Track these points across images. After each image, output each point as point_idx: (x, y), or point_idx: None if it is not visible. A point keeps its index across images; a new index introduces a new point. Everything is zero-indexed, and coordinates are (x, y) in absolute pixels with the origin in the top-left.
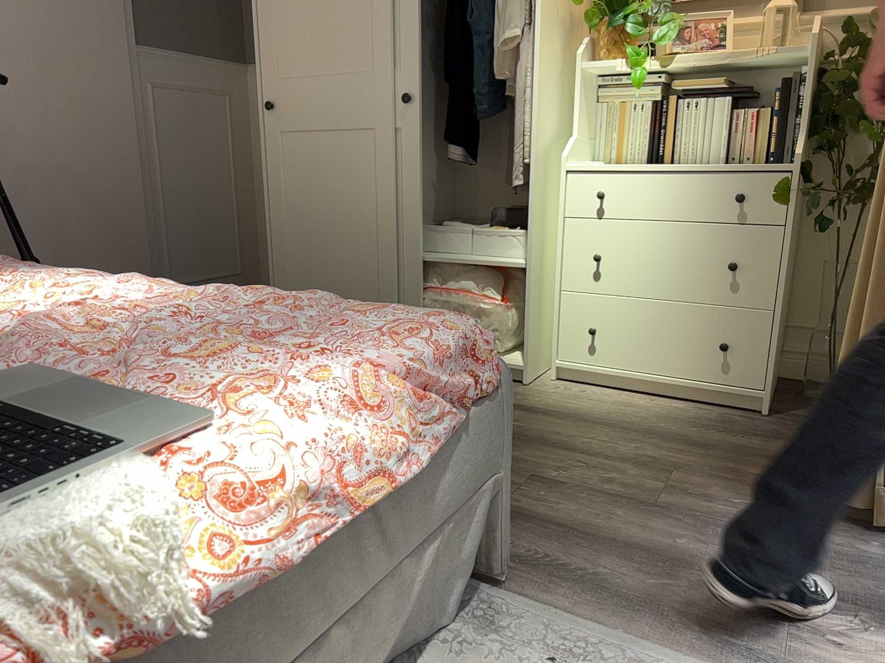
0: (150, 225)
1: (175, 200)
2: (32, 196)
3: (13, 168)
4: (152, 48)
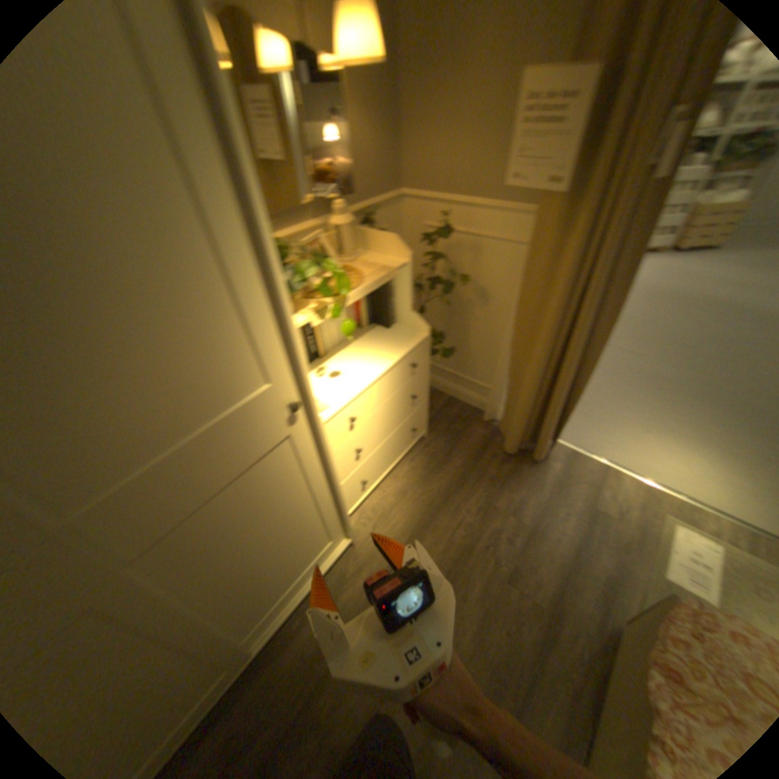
0: None
1: None
2: None
3: None
4: None
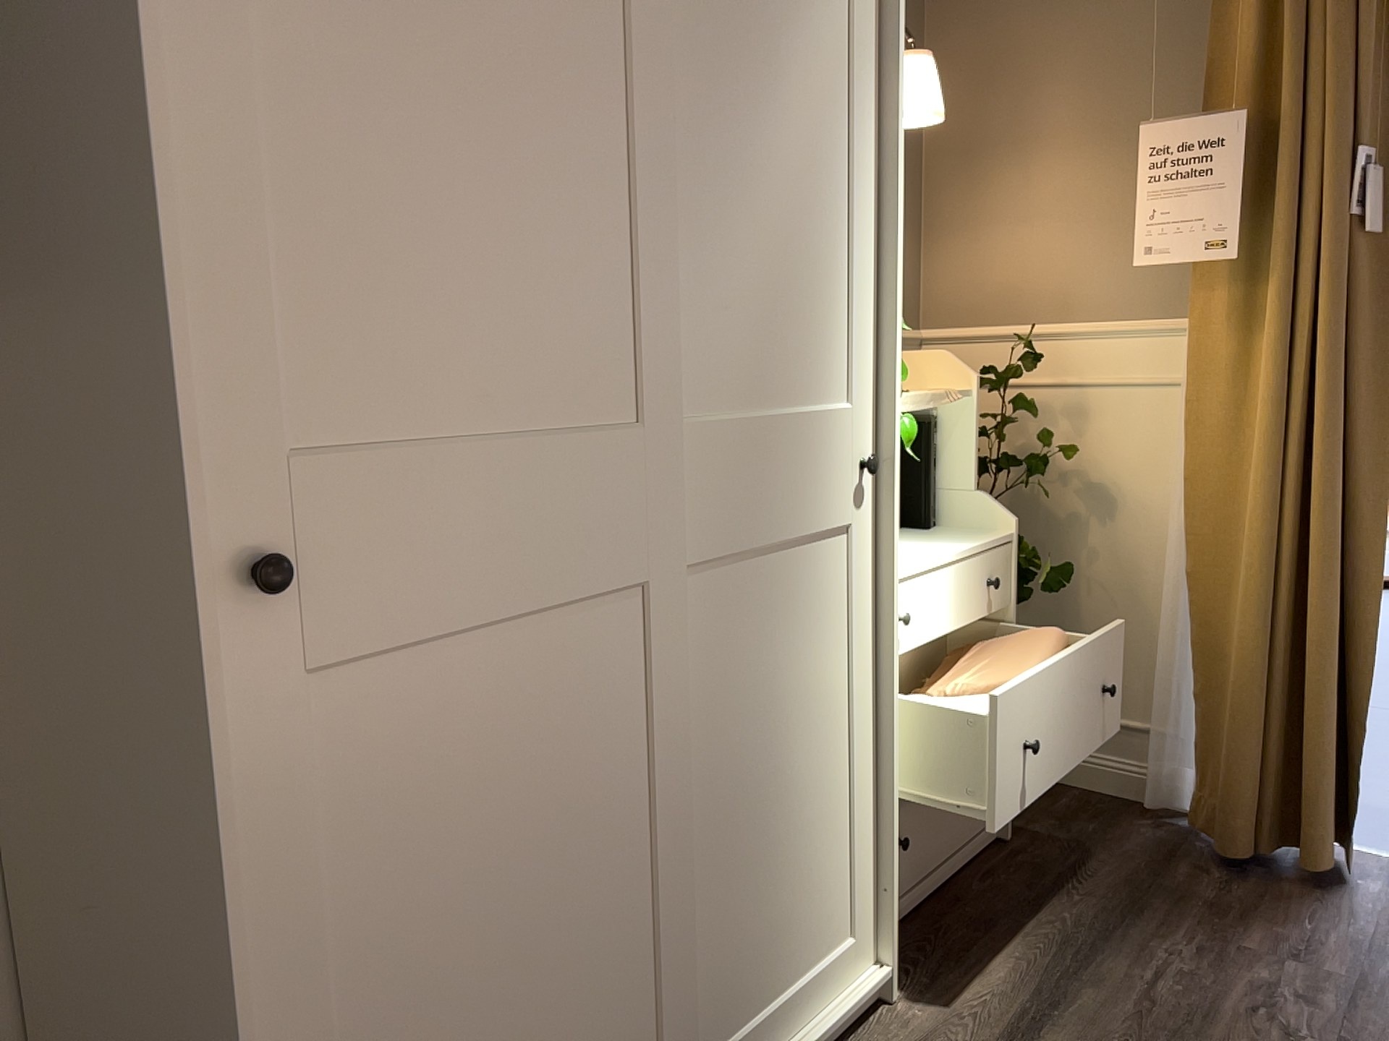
0: None
1: None
2: None
3: None
4: None
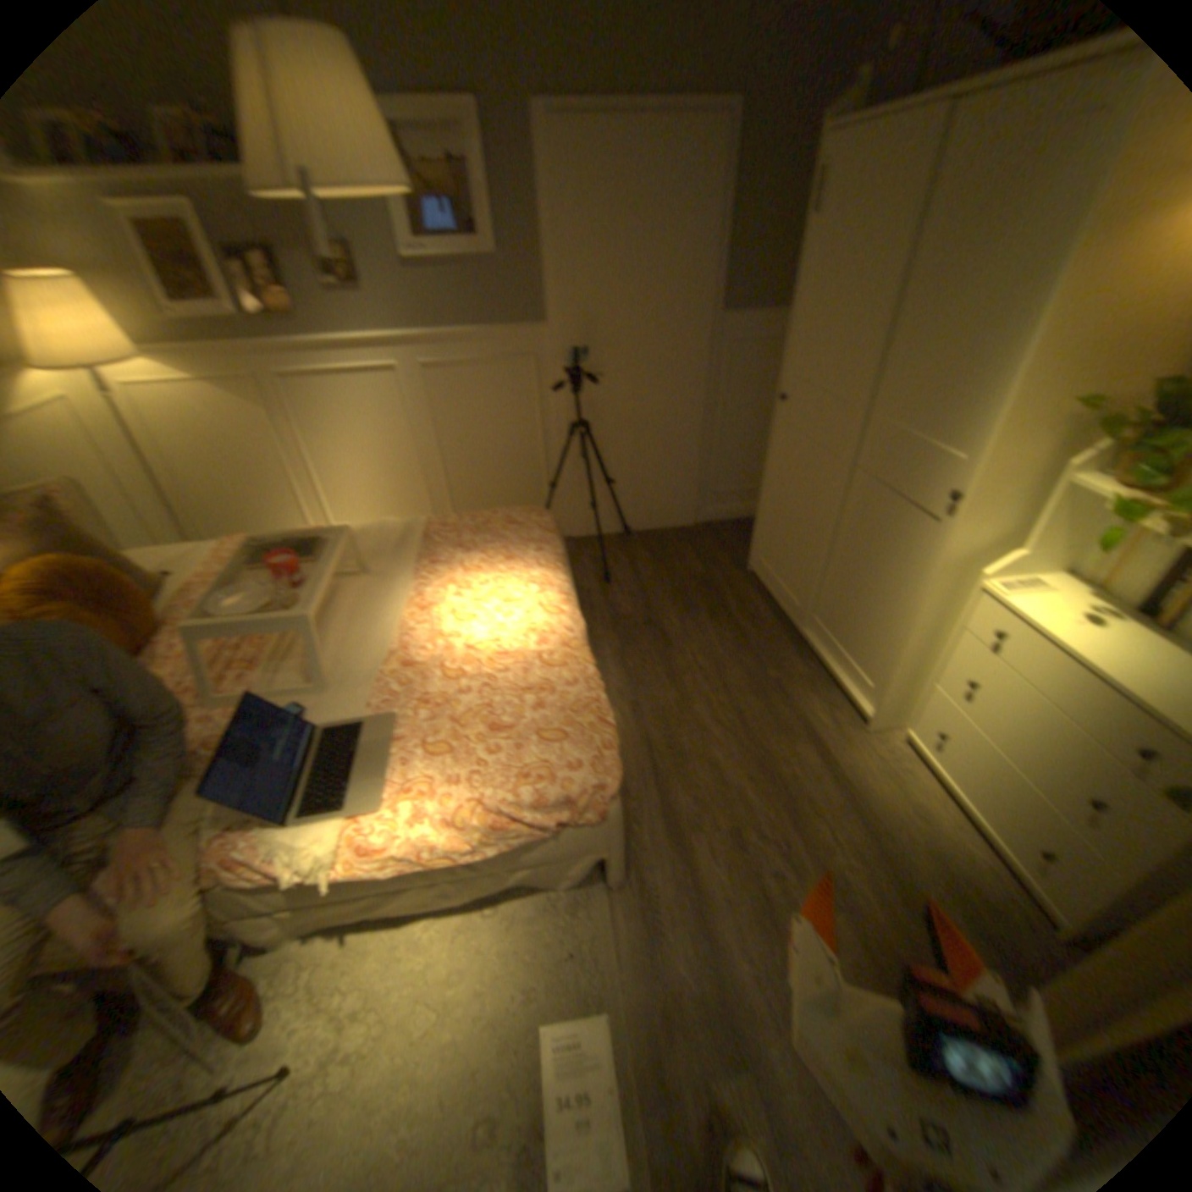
0: (703, 453)
1: (729, 433)
2: (622, 437)
3: (613, 420)
4: (735, 312)
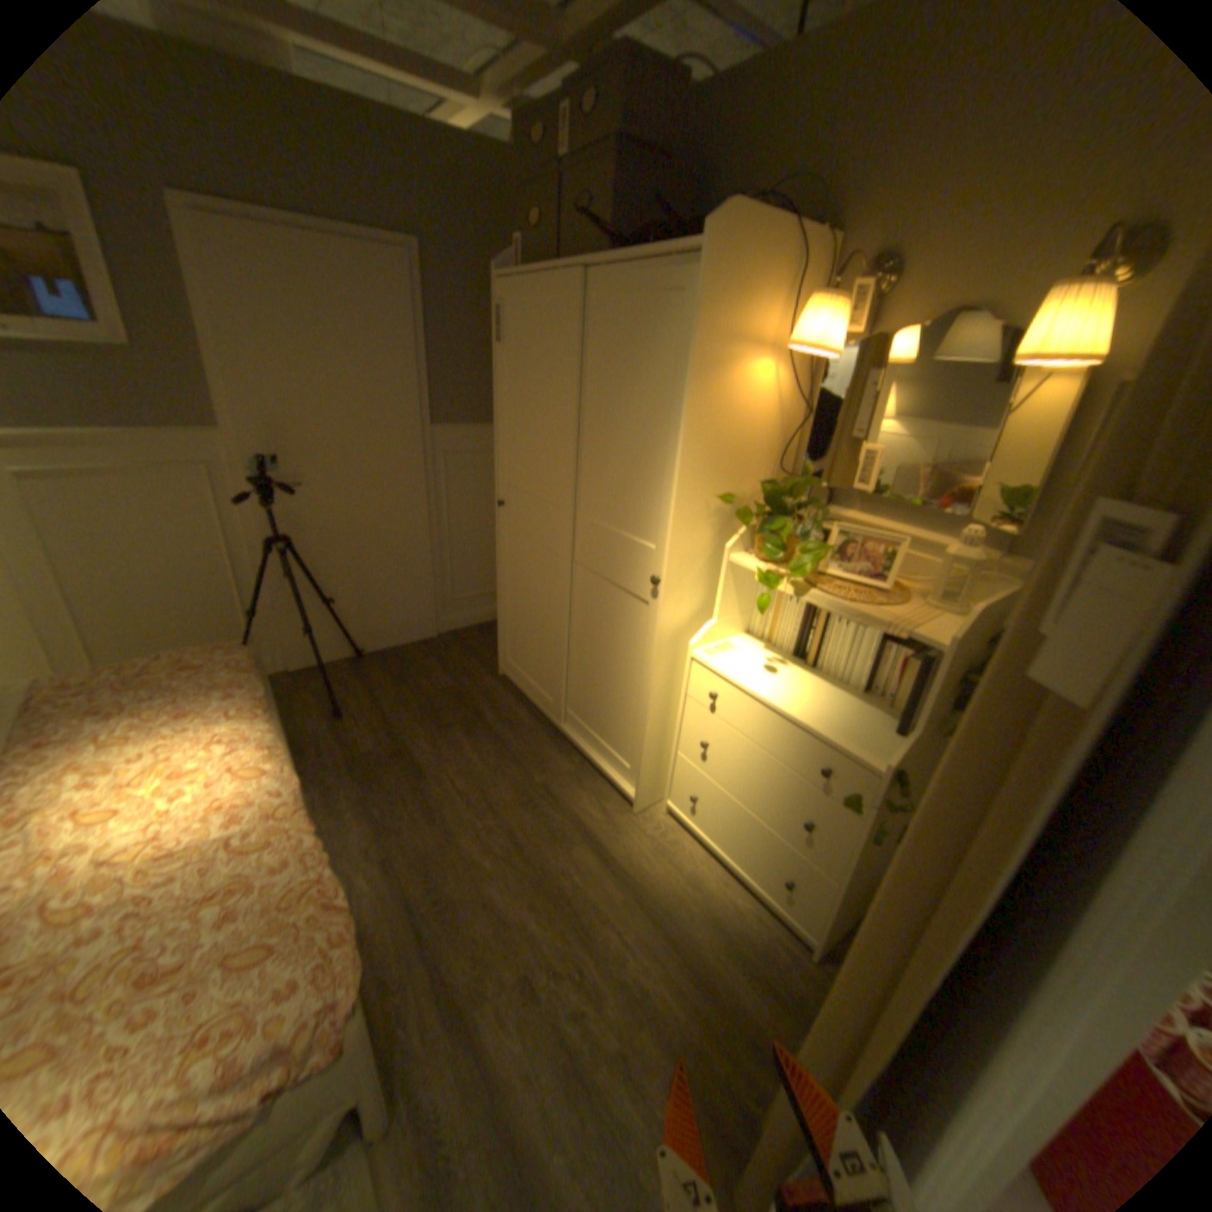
0: (434, 560)
1: (458, 539)
2: (336, 549)
3: (322, 532)
4: (443, 424)
